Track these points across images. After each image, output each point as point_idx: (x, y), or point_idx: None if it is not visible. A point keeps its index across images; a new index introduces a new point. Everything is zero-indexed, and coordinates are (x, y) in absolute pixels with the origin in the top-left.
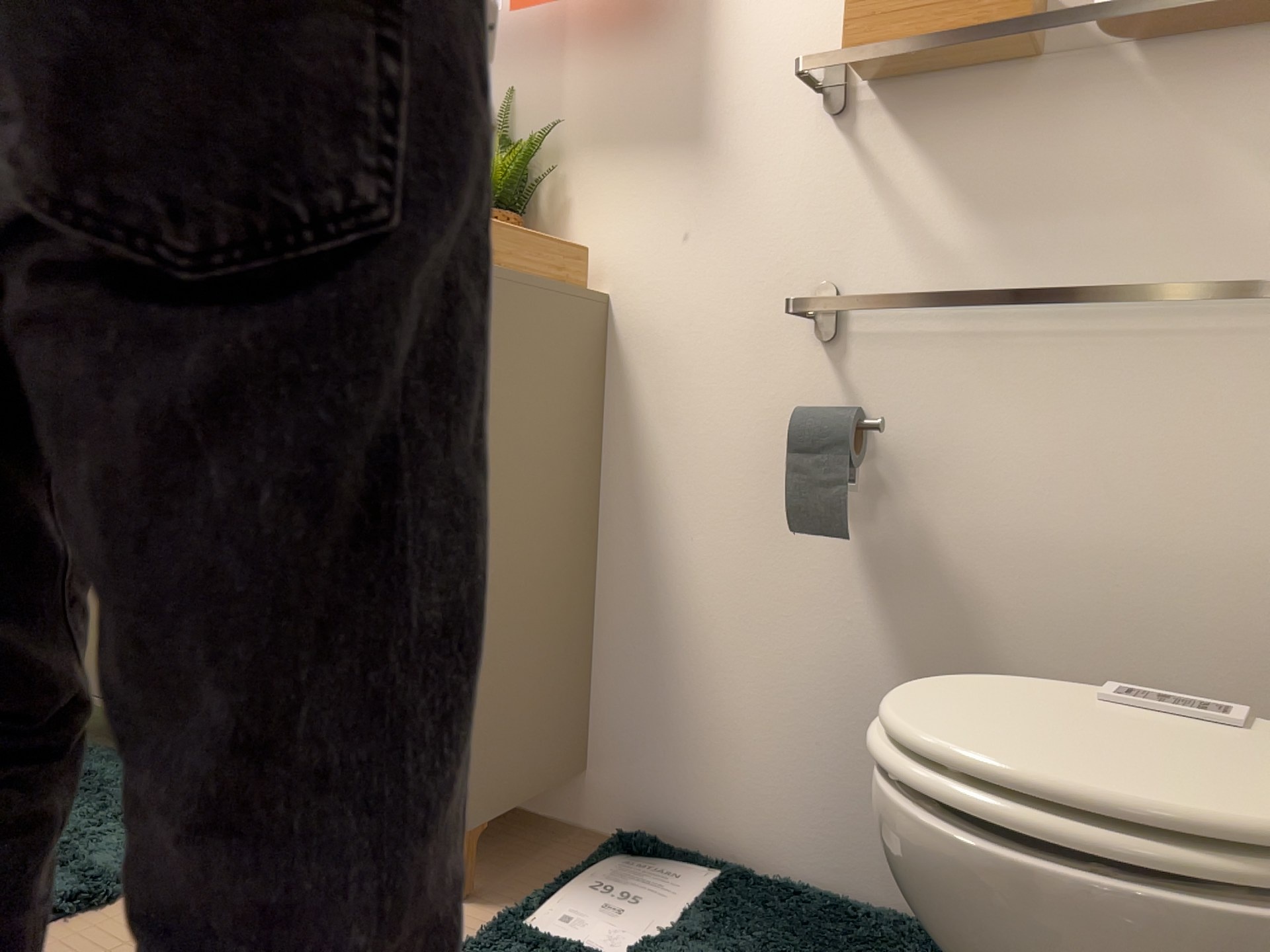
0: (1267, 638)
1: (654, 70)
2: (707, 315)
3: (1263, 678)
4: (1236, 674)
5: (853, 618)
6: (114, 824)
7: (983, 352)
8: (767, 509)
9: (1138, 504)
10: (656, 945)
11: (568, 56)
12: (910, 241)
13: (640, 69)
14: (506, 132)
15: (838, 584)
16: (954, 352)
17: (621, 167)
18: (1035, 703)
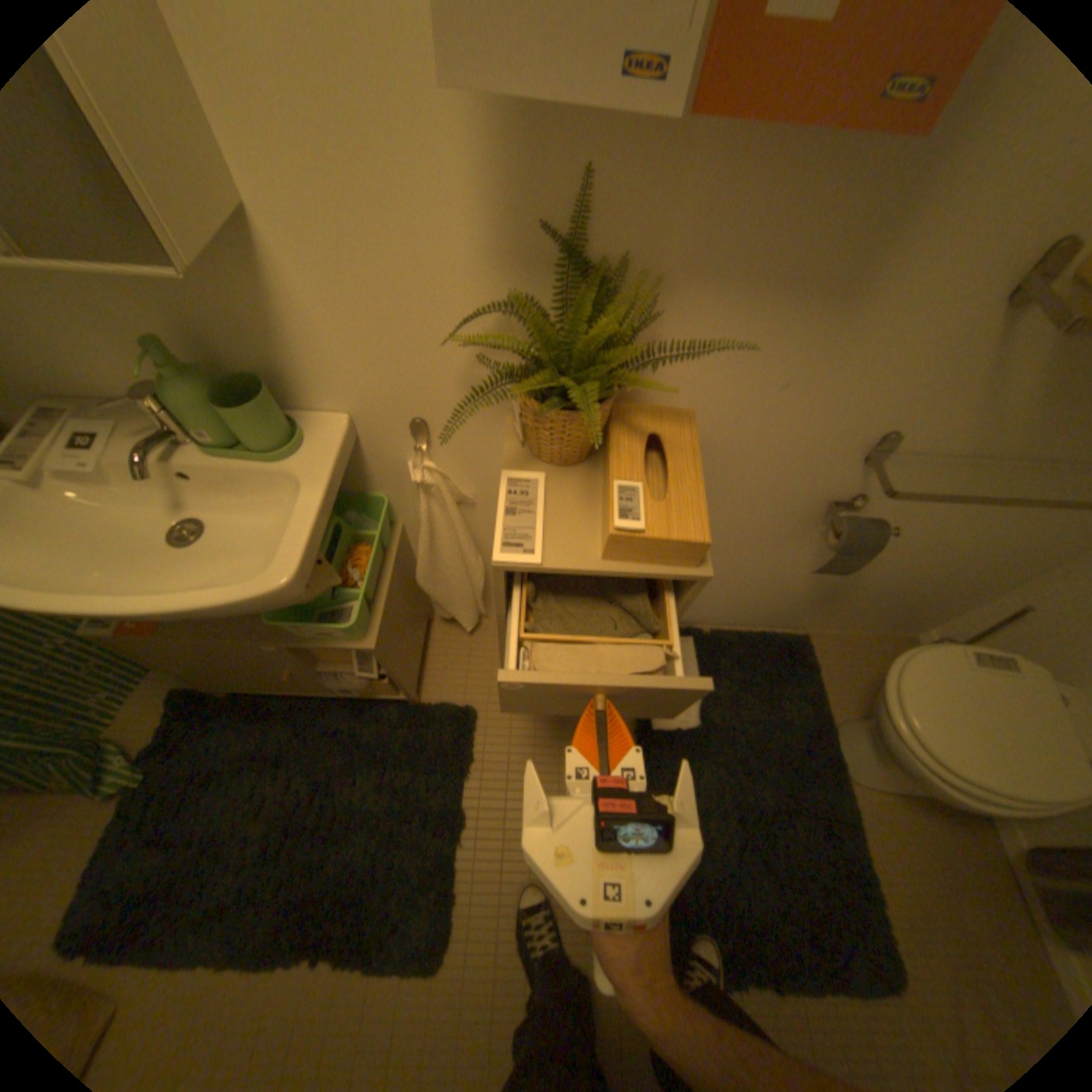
0: (994, 565)
1: (837, 189)
2: (778, 441)
3: (979, 574)
4: (969, 573)
5: (797, 565)
6: (407, 773)
7: (971, 472)
8: (768, 532)
9: (988, 530)
10: (708, 711)
11: (704, 123)
12: (984, 409)
13: (817, 181)
14: (576, 236)
15: (796, 556)
16: (953, 472)
17: (740, 308)
18: (959, 691)
